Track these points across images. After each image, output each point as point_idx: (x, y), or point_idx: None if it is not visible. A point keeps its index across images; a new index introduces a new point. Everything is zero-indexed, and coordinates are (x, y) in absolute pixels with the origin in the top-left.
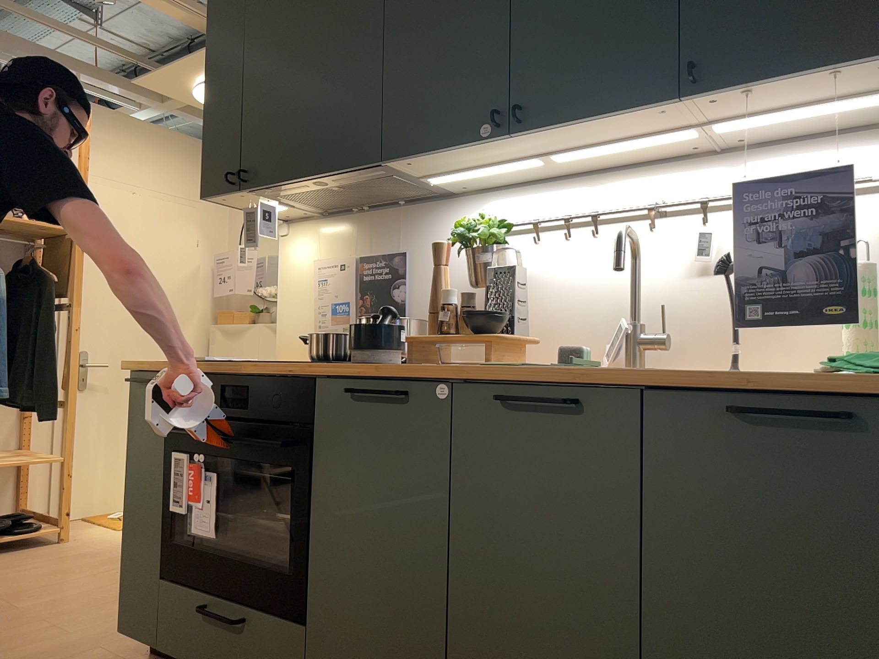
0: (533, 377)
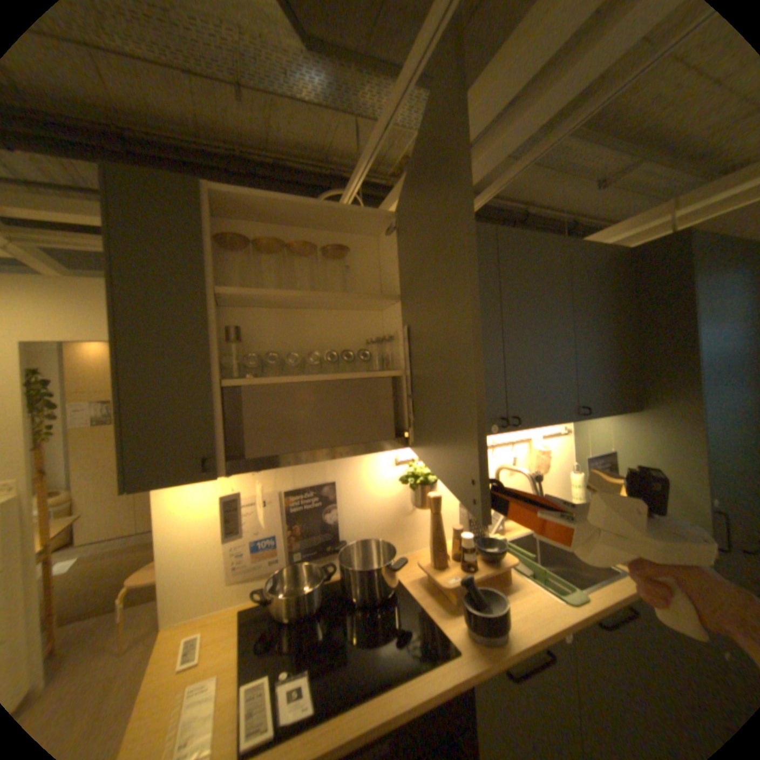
0: (608, 604)
